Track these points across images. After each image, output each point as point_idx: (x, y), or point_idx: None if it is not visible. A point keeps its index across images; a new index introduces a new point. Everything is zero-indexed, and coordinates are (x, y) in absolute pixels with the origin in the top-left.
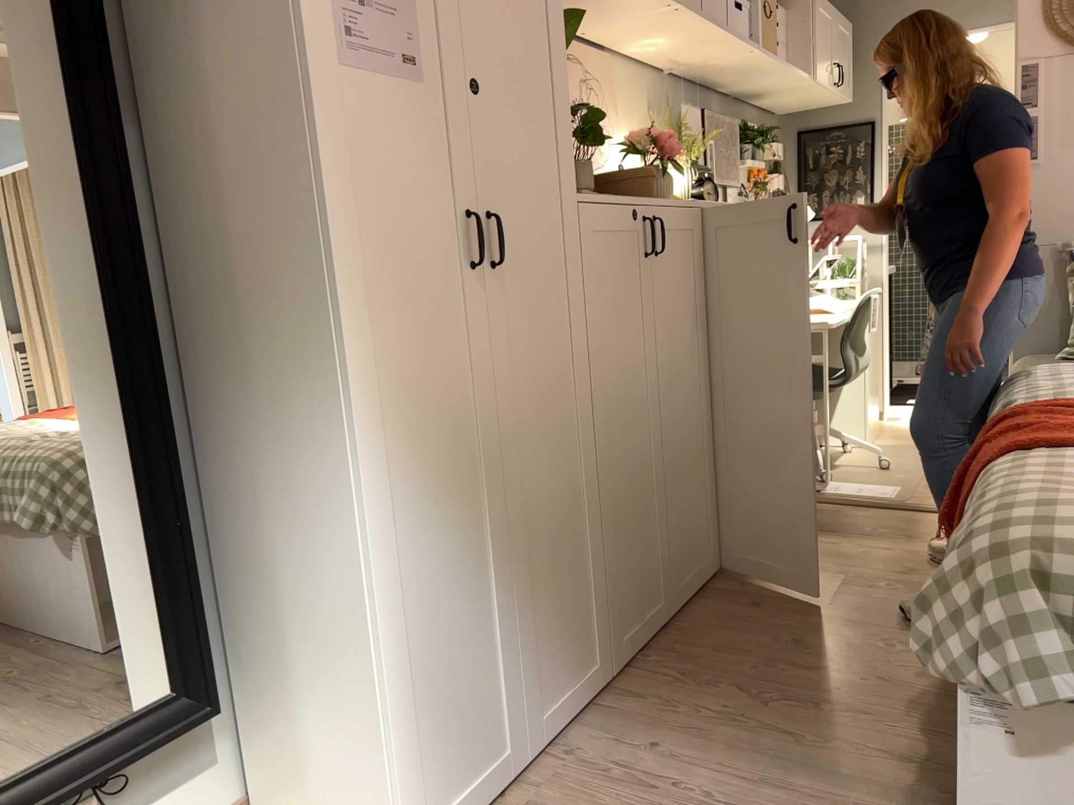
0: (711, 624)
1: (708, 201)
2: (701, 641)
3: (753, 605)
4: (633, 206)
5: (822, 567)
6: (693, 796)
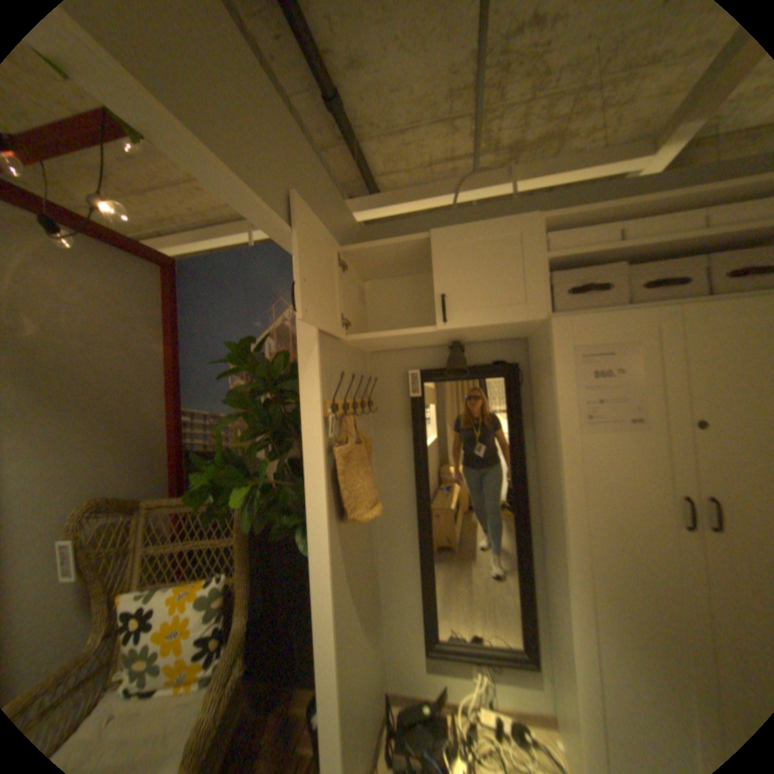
0: None
1: None
2: None
3: None
4: None
5: None
6: None
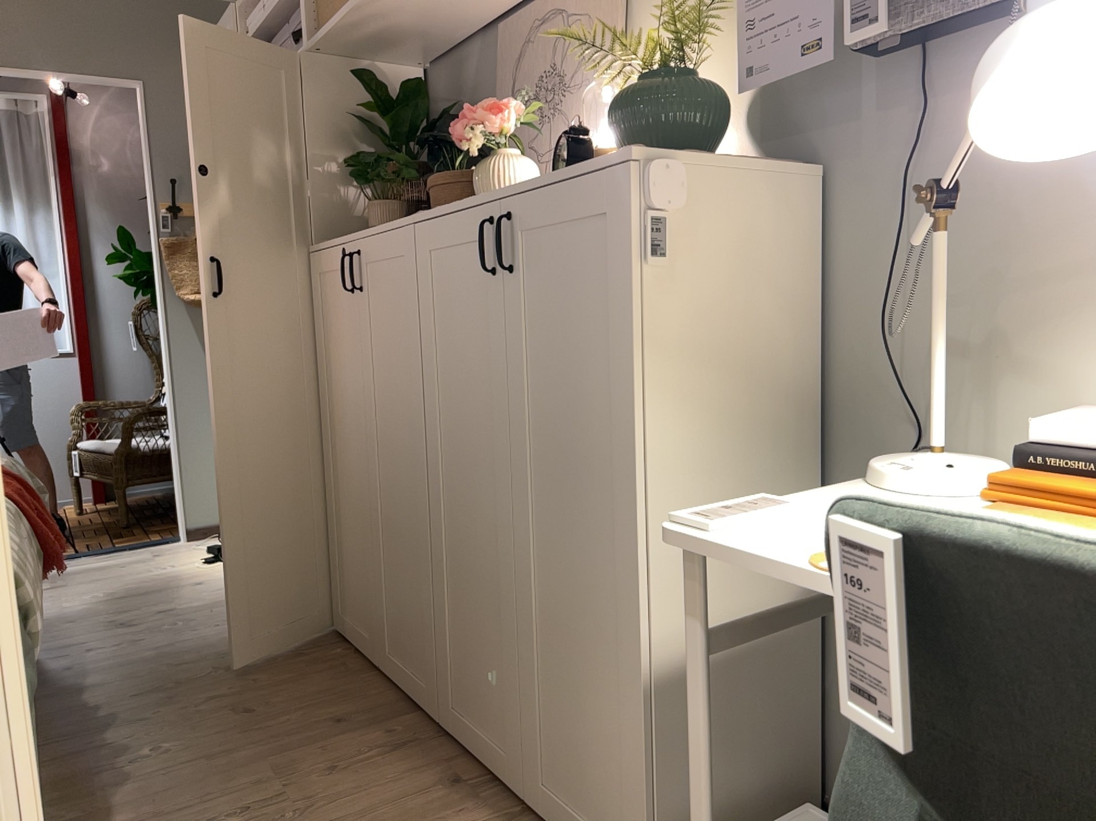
0: (347, 690)
1: (434, 209)
2: (330, 677)
3: (341, 723)
4: (340, 247)
5: (344, 812)
6: (204, 630)
